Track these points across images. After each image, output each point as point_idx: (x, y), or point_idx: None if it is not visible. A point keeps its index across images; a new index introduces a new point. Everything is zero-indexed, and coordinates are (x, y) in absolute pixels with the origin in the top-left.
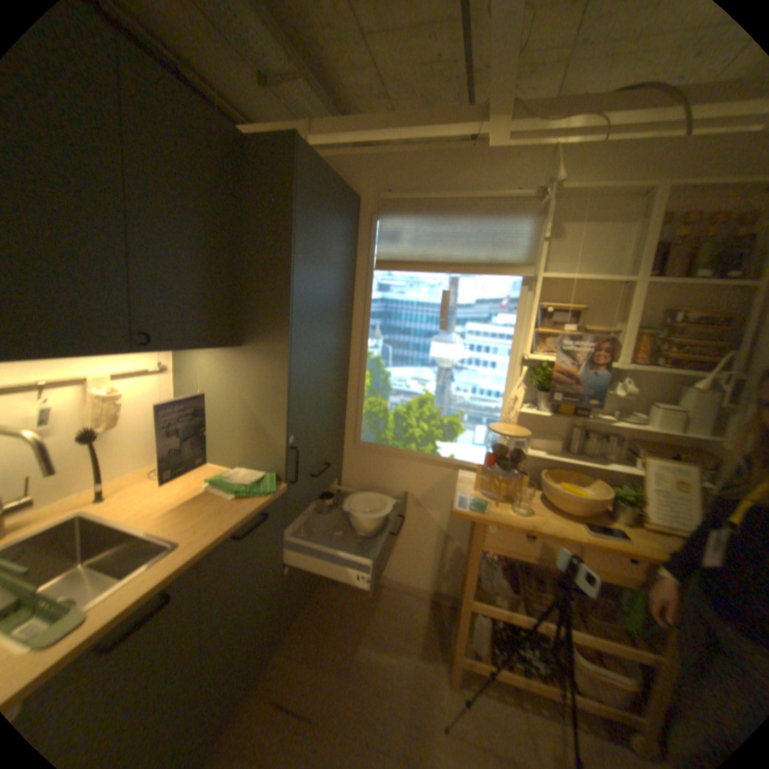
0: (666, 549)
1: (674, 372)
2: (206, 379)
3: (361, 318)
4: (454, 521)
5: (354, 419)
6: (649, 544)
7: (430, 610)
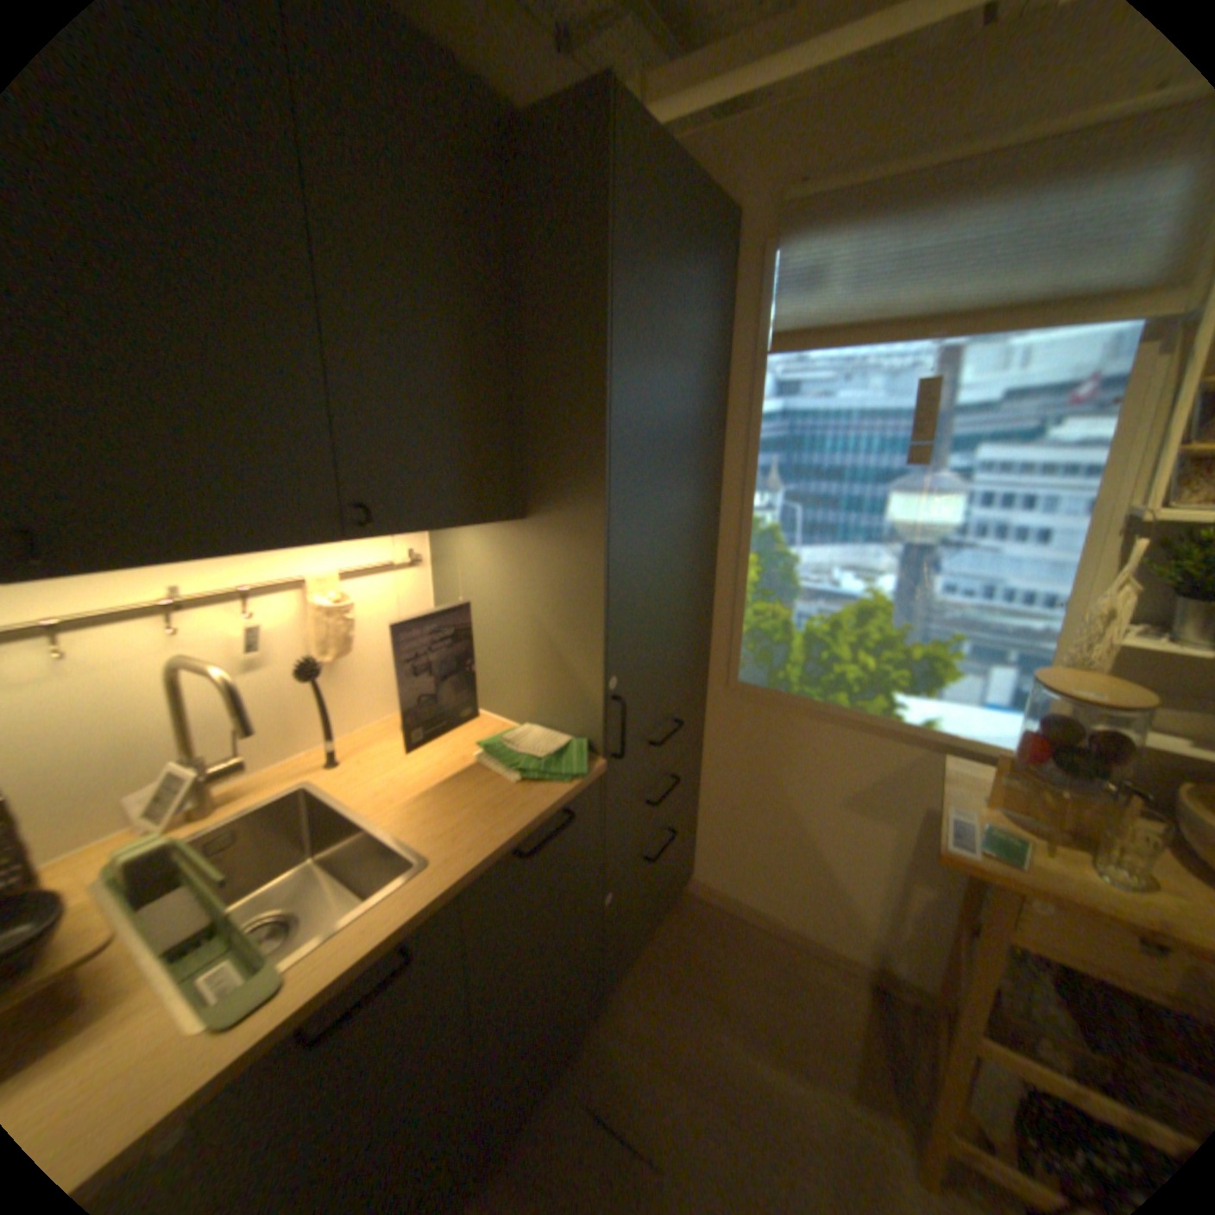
0: None
1: None
2: (475, 576)
3: (742, 453)
4: (930, 850)
5: (726, 642)
6: None
7: (872, 1006)
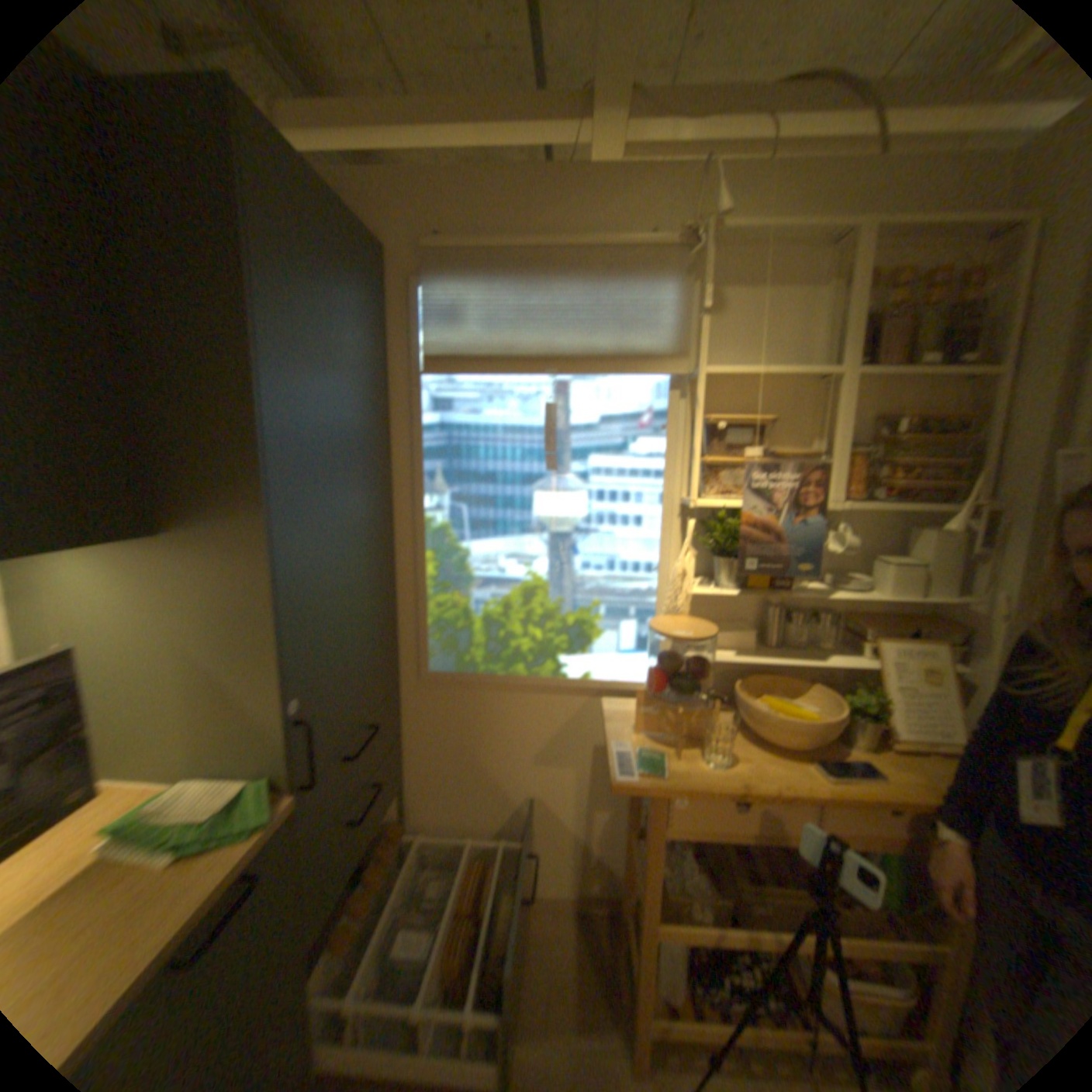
0: (935, 783)
1: (894, 507)
2: (81, 613)
3: (408, 461)
4: (600, 779)
5: (413, 637)
6: (911, 779)
7: (577, 934)
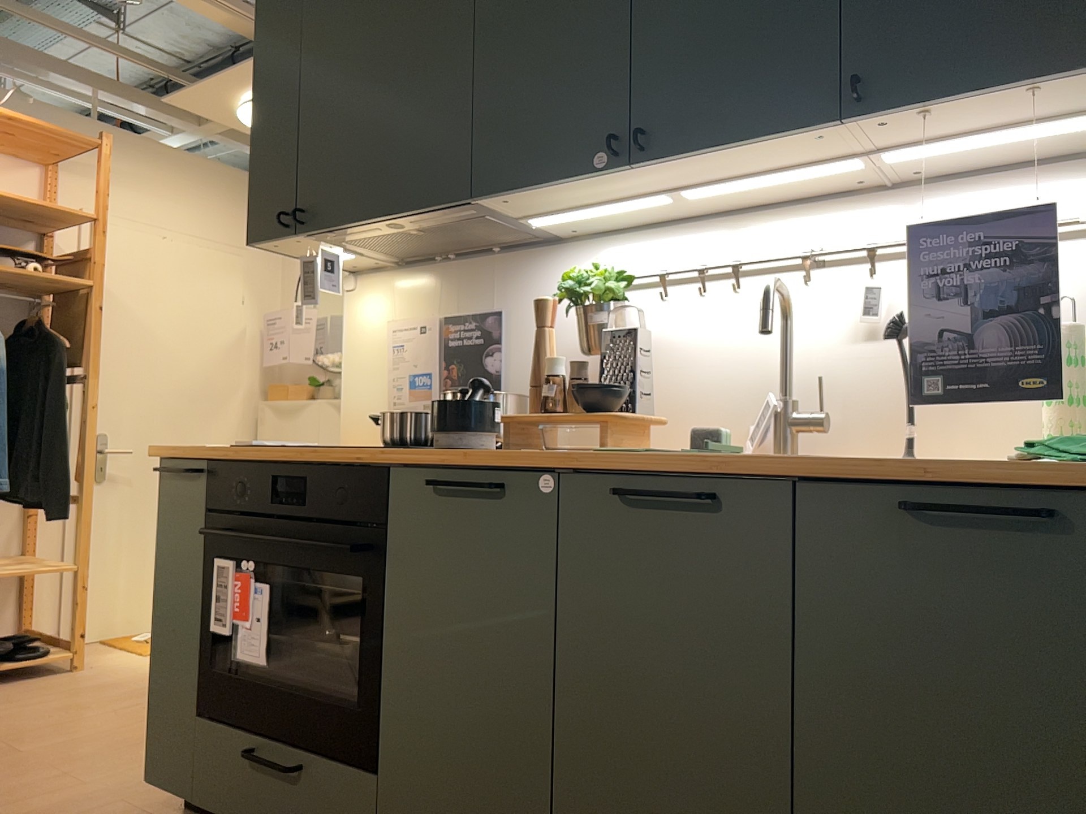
0: None
1: None
2: None
3: None
4: None
5: None
6: None
7: None
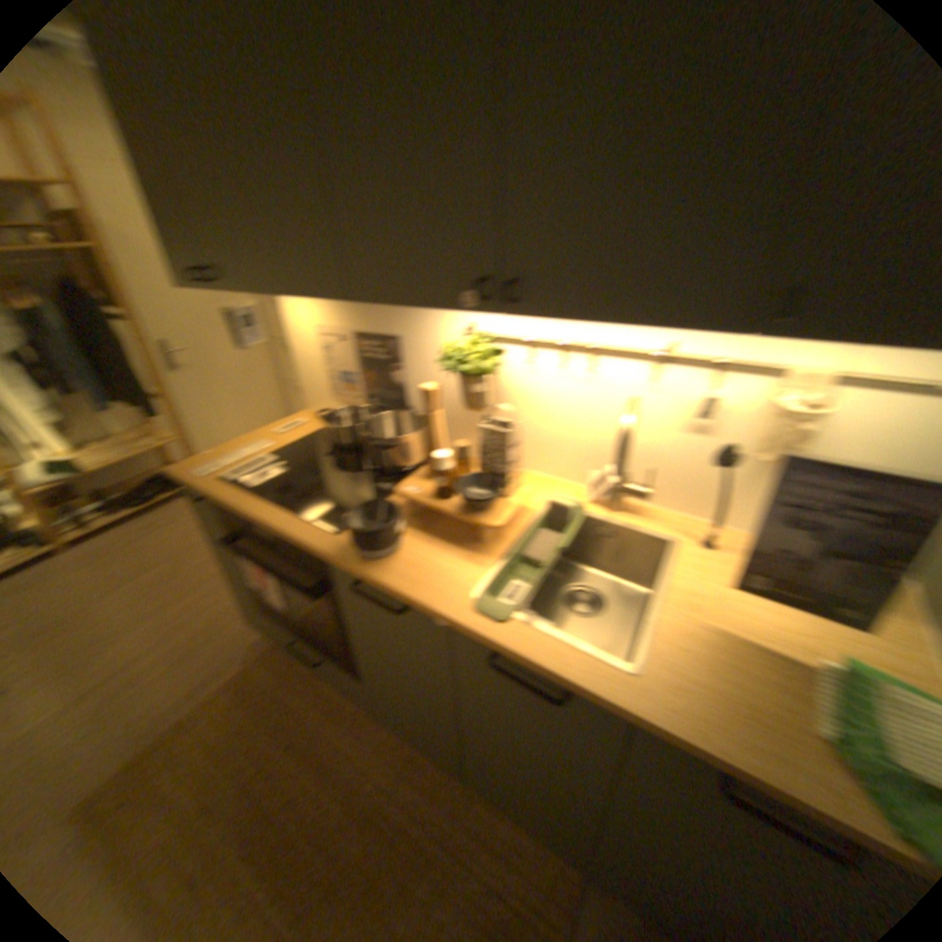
0: None
1: None
2: None
3: None
4: None
5: None
6: None
7: None
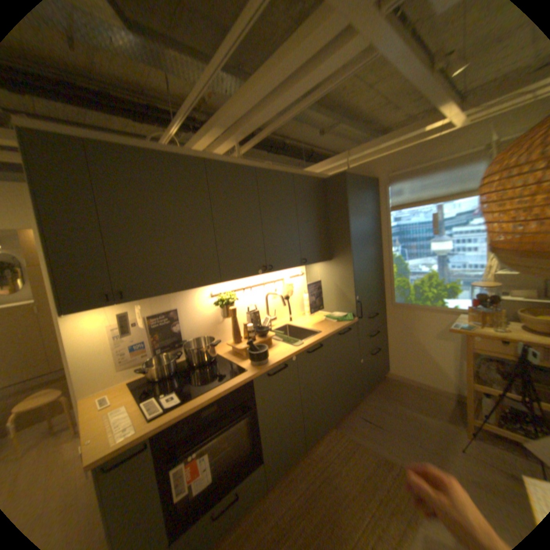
0: None
1: None
2: (318, 276)
3: (386, 237)
4: (465, 348)
5: (389, 291)
6: None
7: (456, 405)
